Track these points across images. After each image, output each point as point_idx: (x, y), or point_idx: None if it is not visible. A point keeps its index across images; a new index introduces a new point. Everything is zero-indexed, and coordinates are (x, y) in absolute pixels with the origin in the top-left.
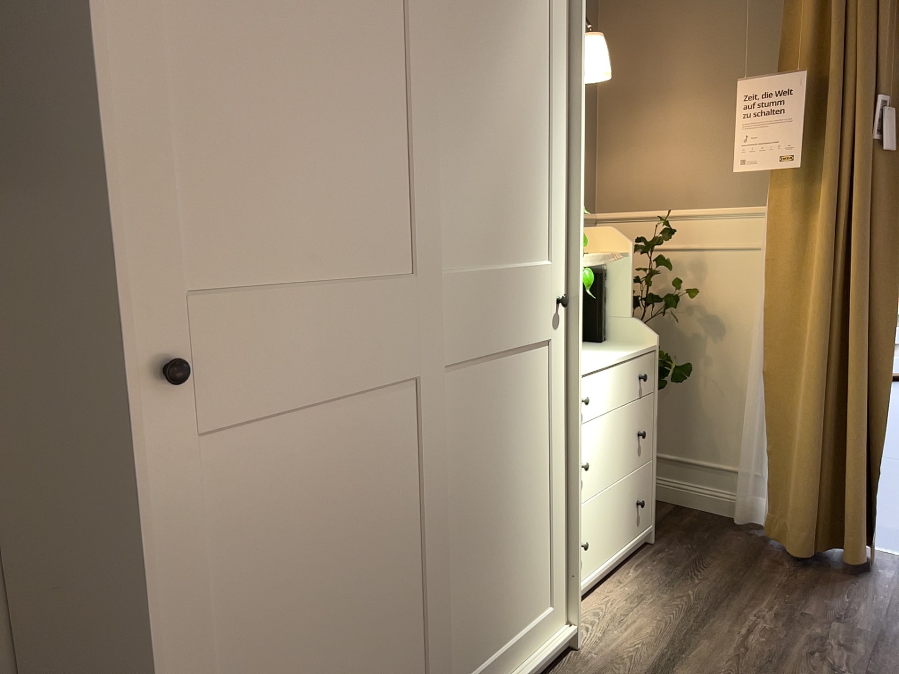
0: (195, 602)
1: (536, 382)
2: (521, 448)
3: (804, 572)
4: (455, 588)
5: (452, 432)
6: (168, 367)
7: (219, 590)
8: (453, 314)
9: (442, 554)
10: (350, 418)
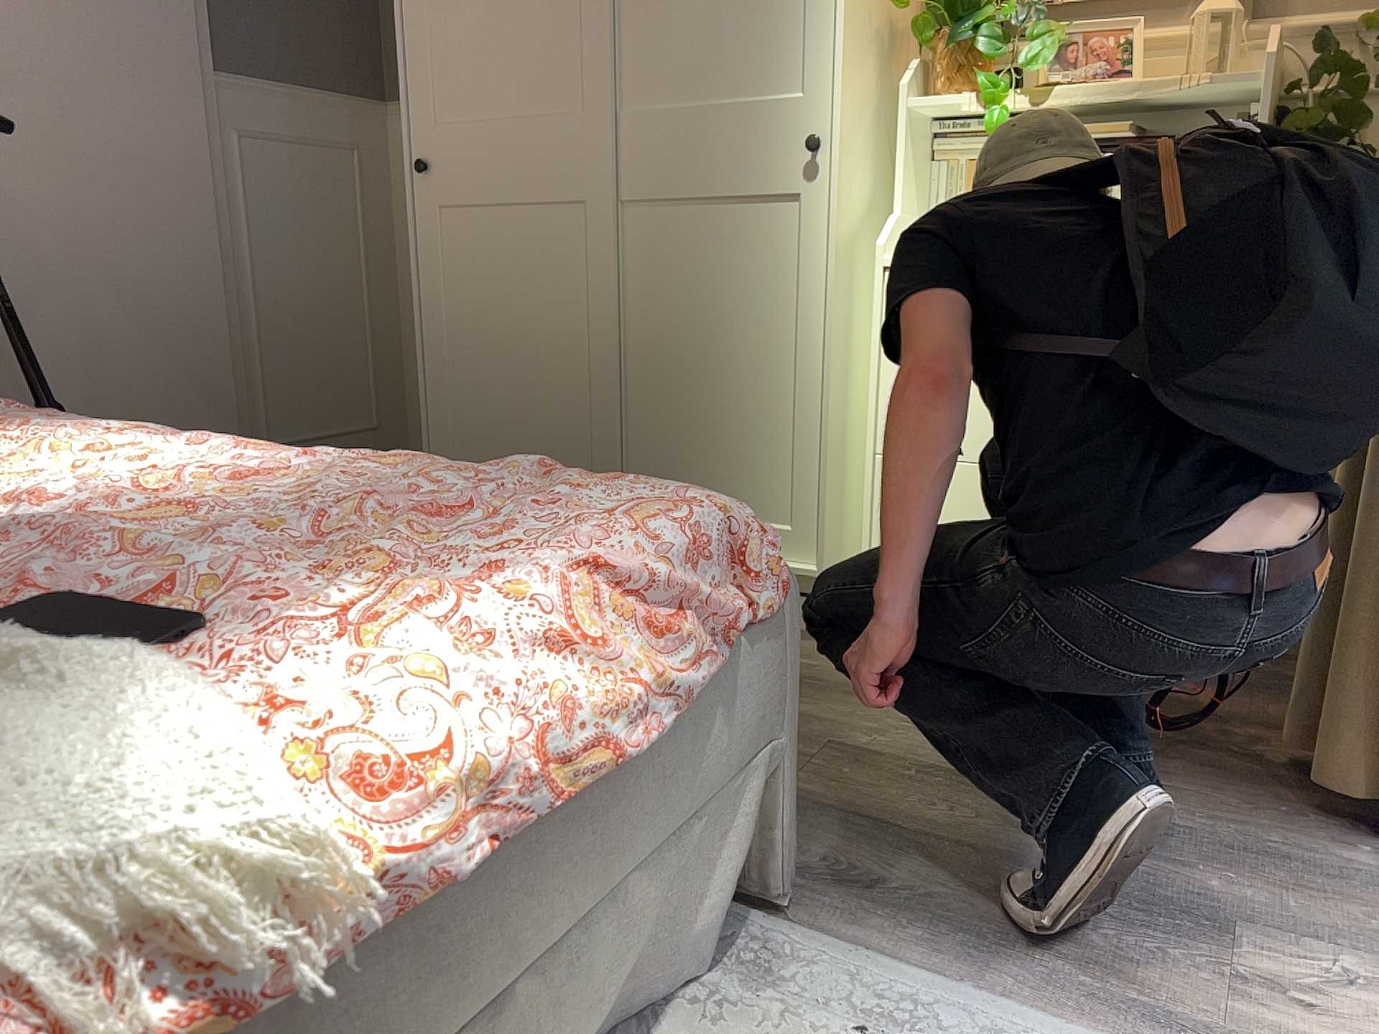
0: (438, 303)
1: (769, 244)
2: (740, 313)
3: (1251, 769)
4: (643, 415)
5: (642, 266)
6: (418, 165)
7: (451, 304)
8: (640, 152)
9: (622, 373)
10: (530, 223)
